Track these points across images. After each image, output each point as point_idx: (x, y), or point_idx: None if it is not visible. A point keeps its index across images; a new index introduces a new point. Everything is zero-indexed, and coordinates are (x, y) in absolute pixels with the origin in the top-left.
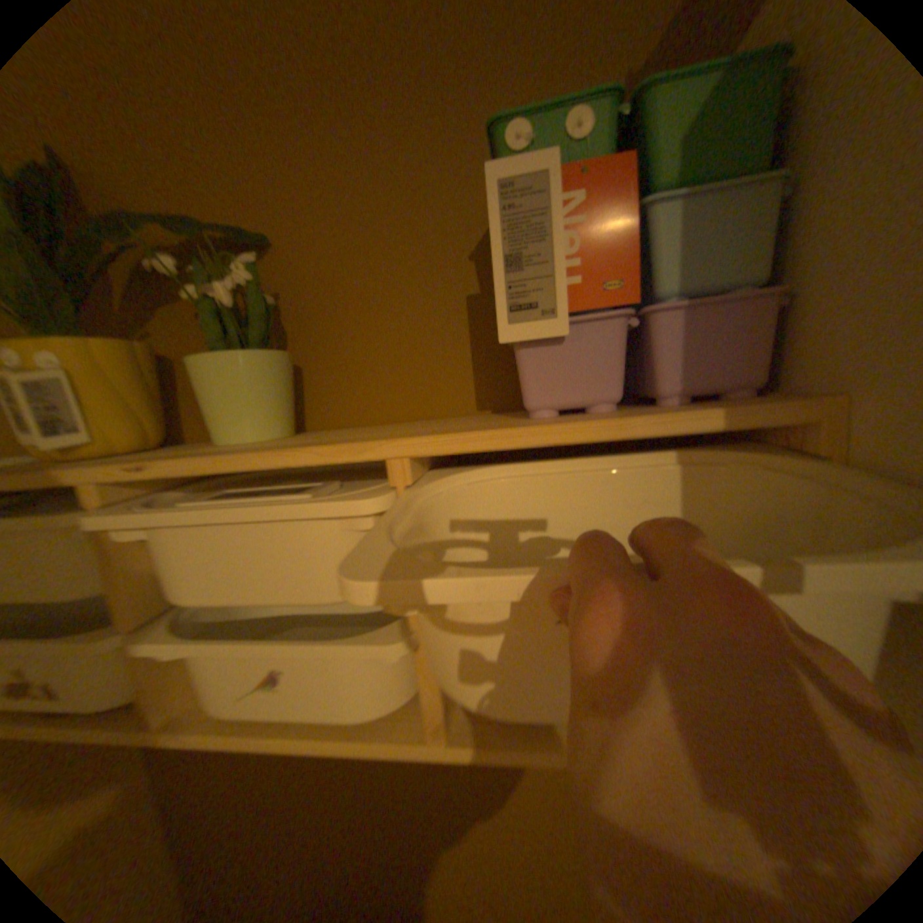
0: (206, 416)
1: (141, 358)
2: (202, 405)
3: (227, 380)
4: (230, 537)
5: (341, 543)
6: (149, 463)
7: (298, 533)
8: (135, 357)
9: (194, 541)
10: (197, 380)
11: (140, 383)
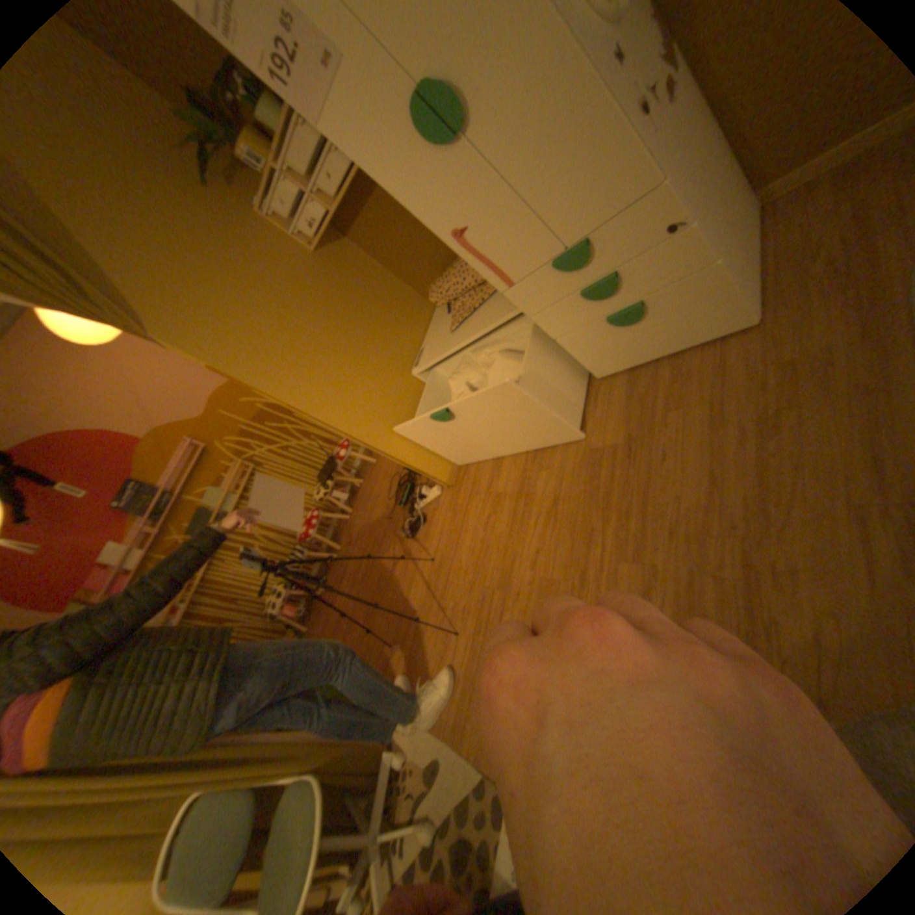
0: (270, 127)
1: (250, 127)
2: (268, 126)
3: (263, 113)
4: (293, 149)
5: (305, 129)
6: (271, 146)
7: (298, 135)
8: (249, 128)
9: (291, 156)
10: (260, 119)
11: (257, 134)
